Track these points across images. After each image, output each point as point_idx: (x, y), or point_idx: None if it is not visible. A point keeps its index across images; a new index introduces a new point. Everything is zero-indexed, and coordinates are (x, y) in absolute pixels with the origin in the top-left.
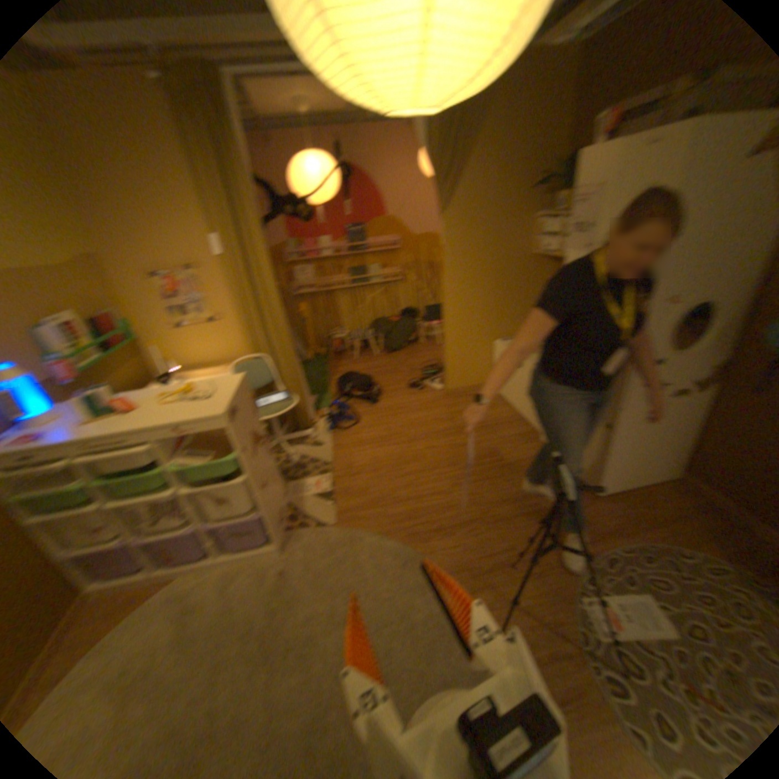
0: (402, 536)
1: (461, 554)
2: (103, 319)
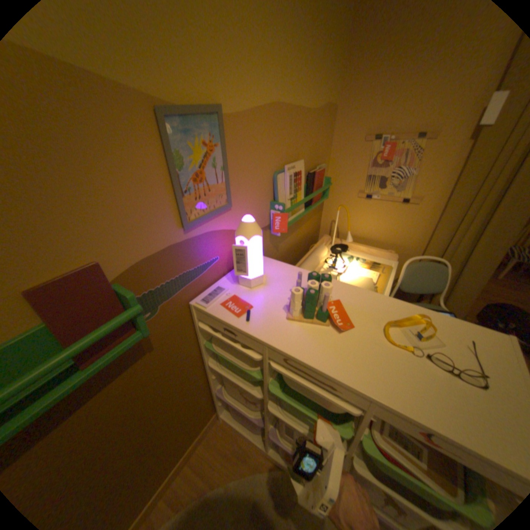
0: None
1: None
2: (322, 173)
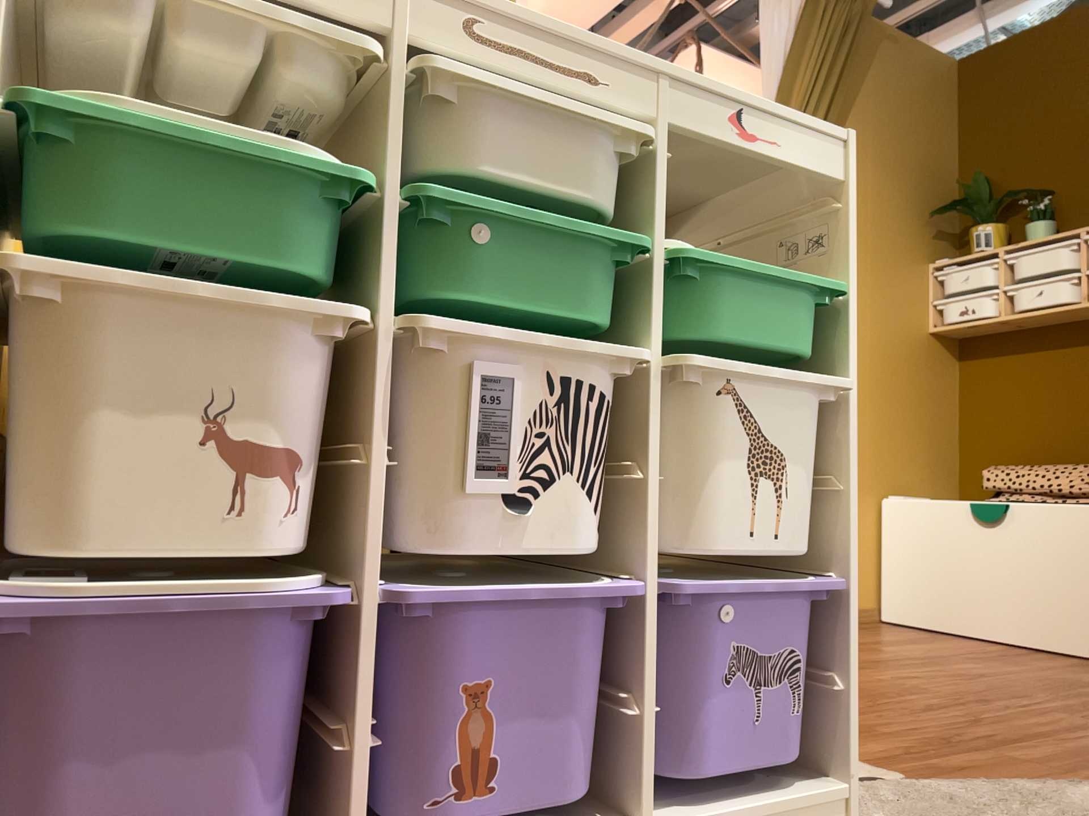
0: None
1: None
2: None
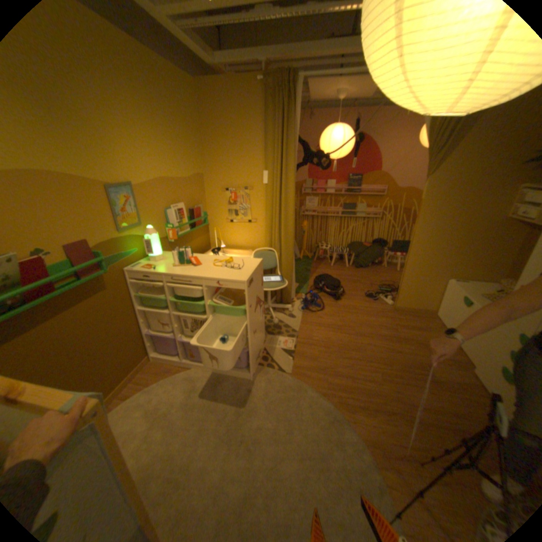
0: (337, 401)
1: (380, 434)
2: (199, 210)
